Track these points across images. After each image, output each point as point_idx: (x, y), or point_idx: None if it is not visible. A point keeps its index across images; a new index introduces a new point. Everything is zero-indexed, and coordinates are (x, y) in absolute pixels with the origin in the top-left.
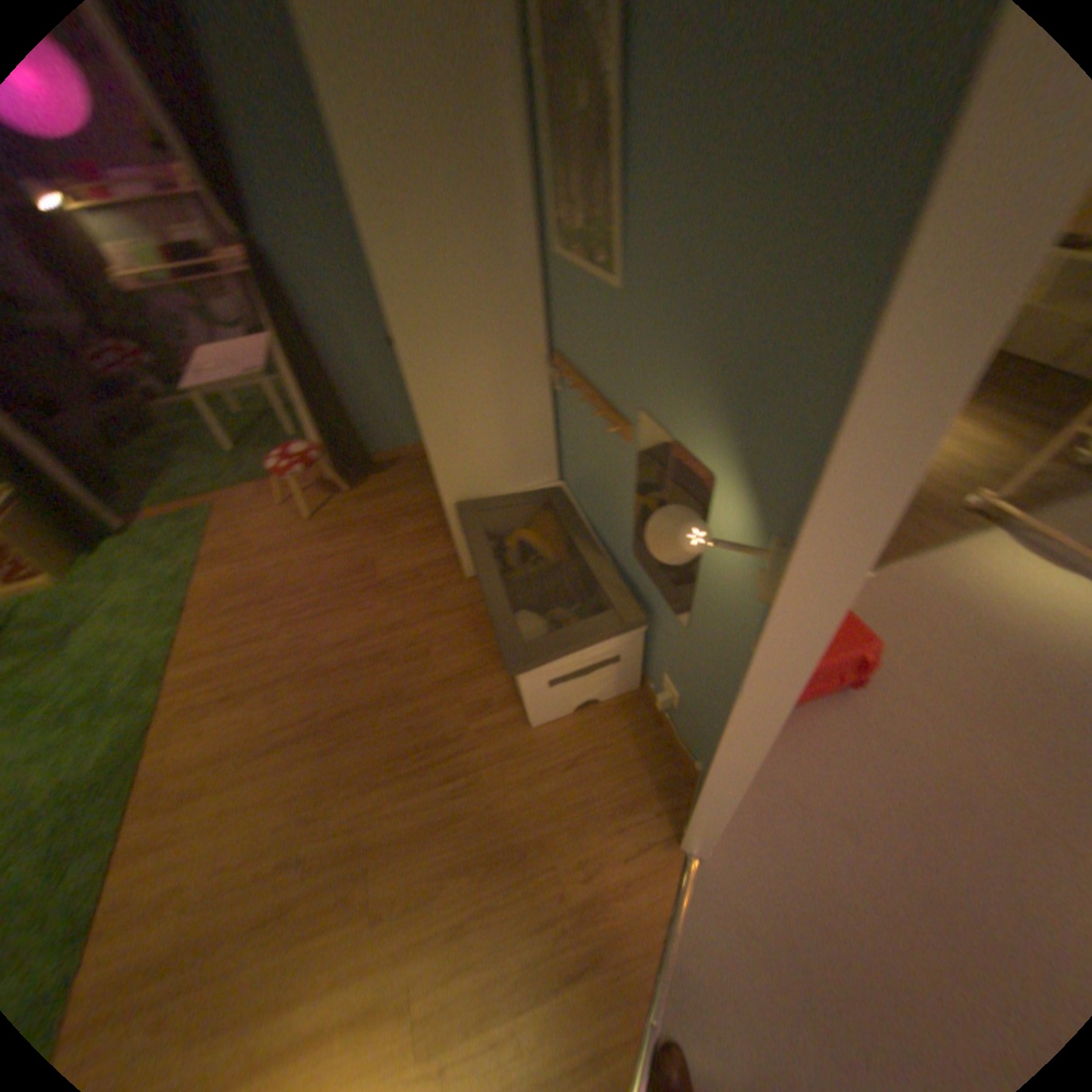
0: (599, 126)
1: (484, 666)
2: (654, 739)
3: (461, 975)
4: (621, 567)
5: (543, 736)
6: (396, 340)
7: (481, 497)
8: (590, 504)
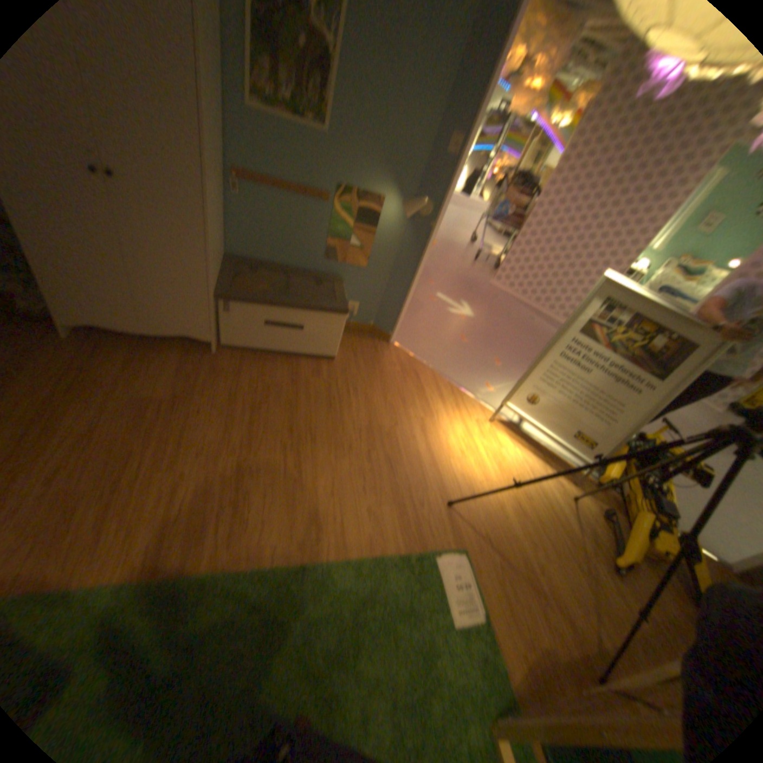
0: (320, 66)
1: (289, 366)
2: (351, 334)
3: (411, 403)
4: (314, 273)
5: (337, 359)
6: (205, 165)
7: (220, 281)
8: (274, 257)
